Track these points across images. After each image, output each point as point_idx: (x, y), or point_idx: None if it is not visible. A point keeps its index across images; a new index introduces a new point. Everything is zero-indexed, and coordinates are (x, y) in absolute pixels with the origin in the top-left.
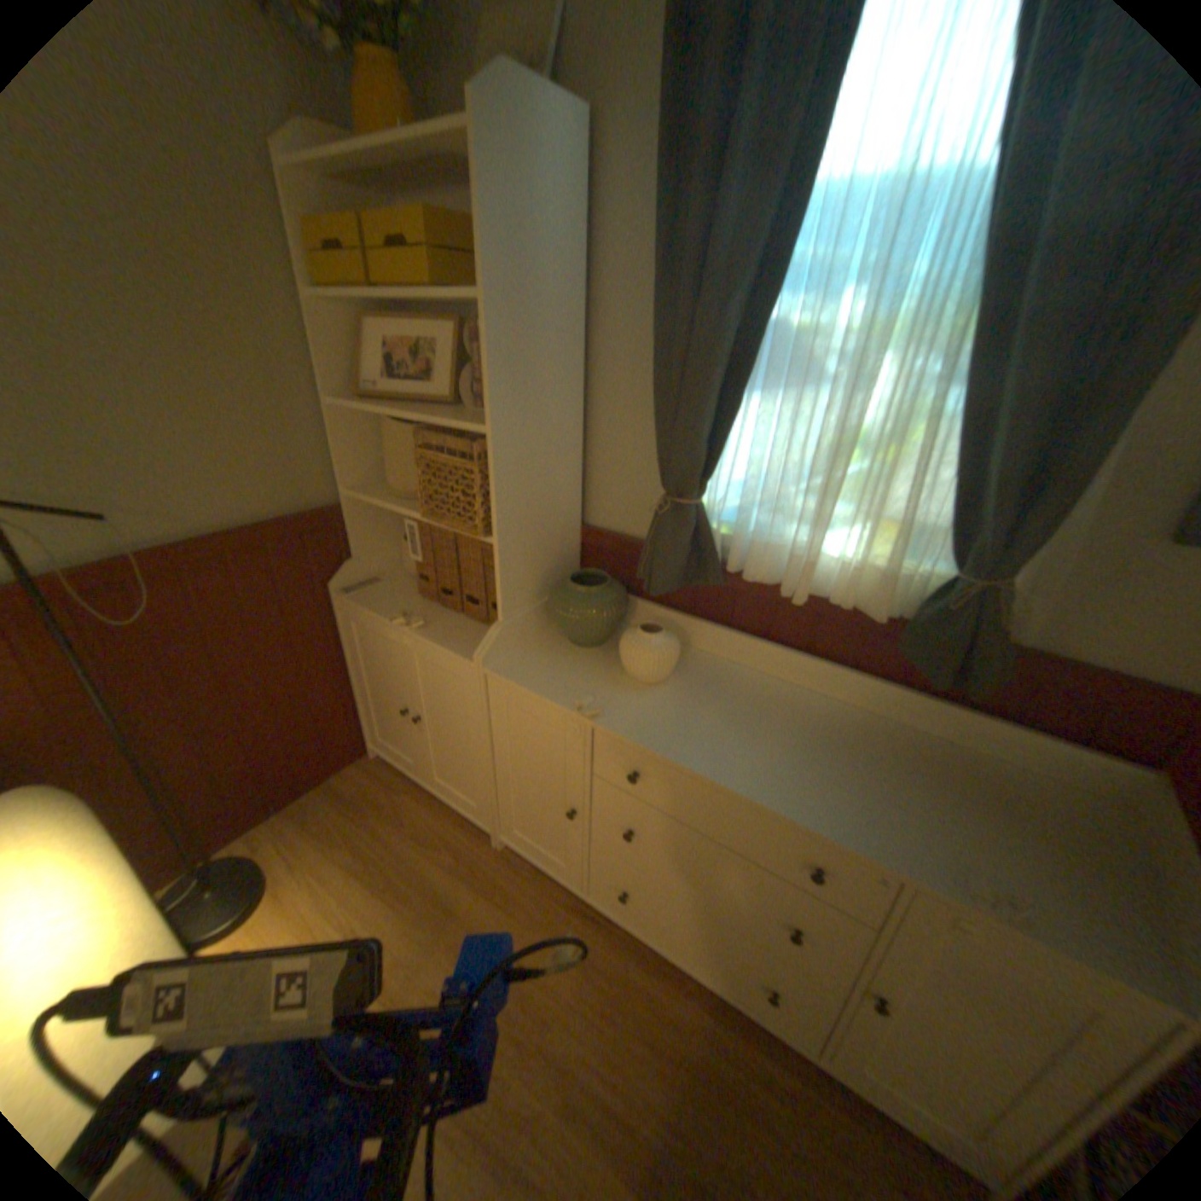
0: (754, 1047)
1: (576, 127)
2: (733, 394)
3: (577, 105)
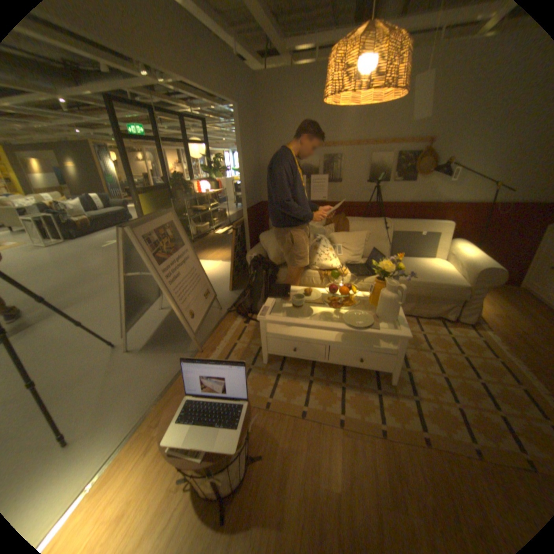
0: None
1: None
2: None
3: None
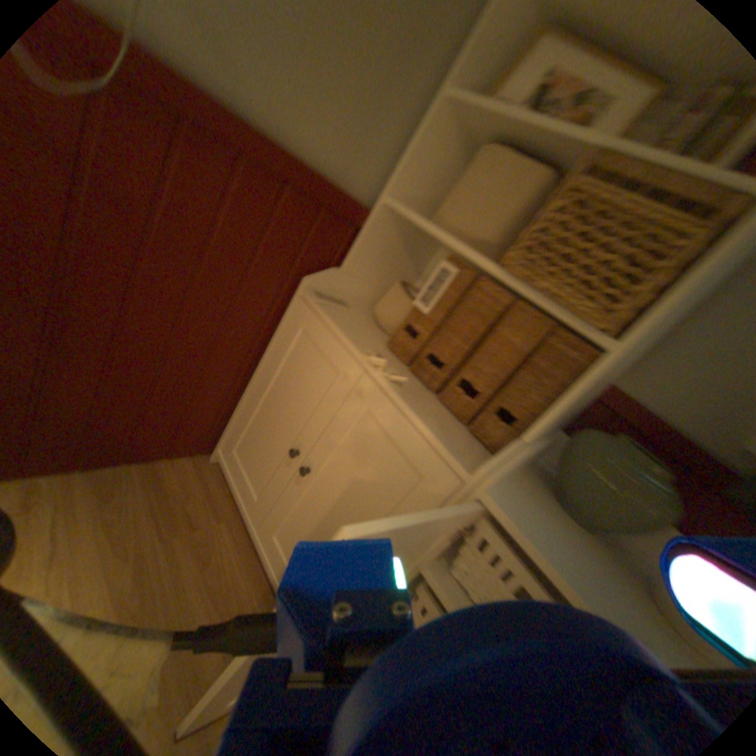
0: None
1: None
2: None
3: None
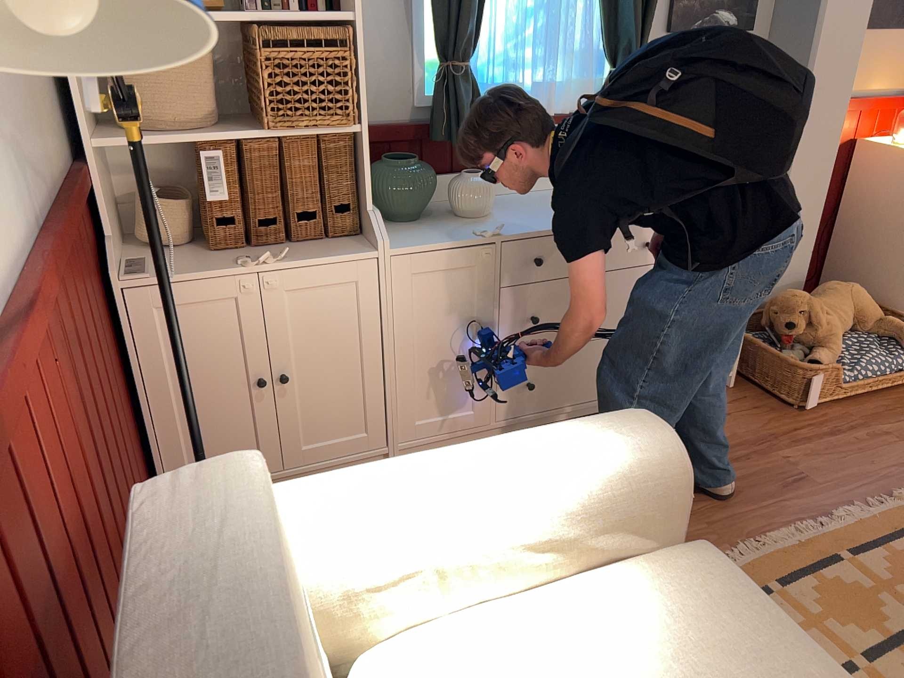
0: None
1: None
2: None
3: None
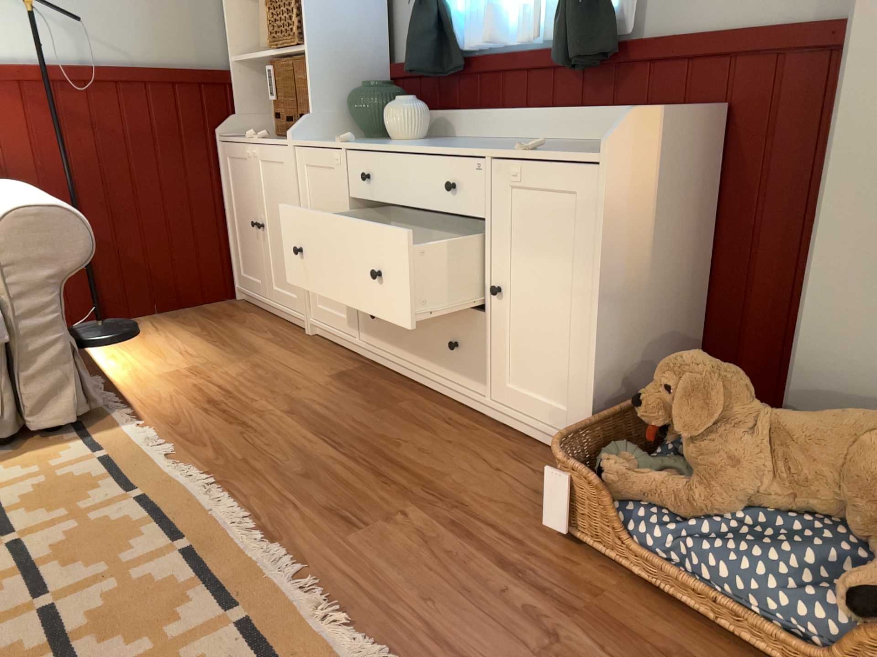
0: (446, 410)
1: None
2: None
3: None
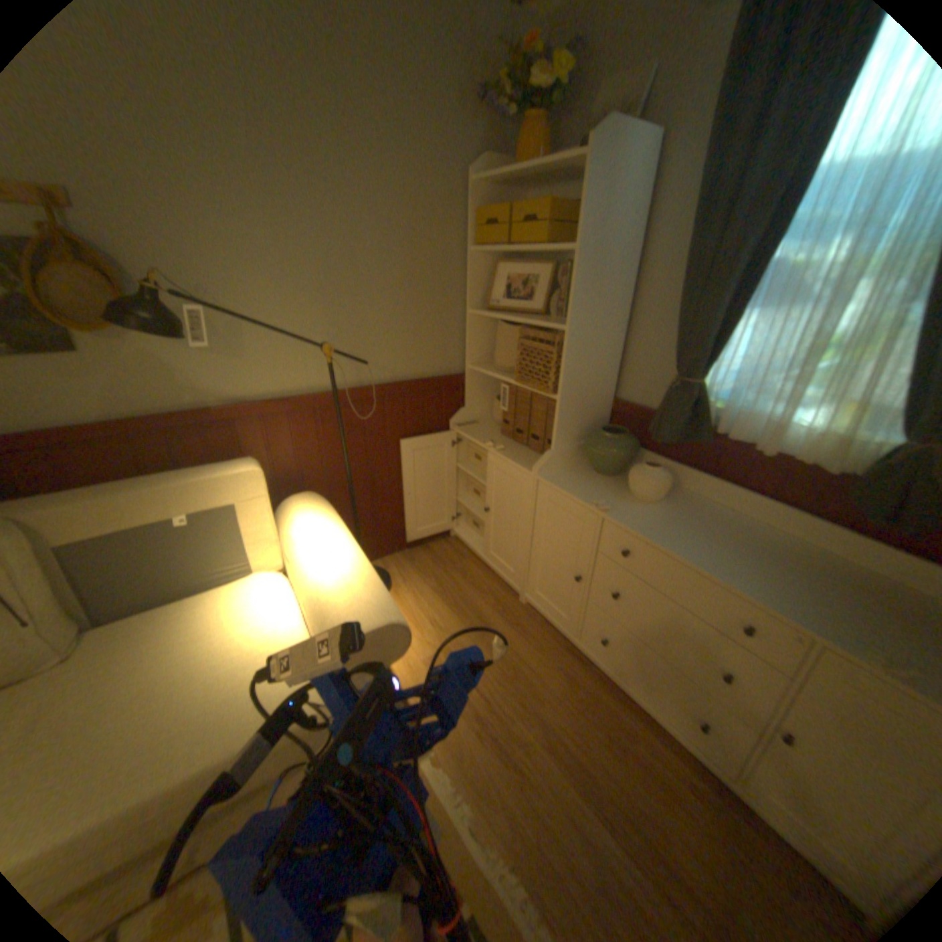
0: (683, 764)
1: (651, 145)
2: (737, 309)
3: (654, 131)
